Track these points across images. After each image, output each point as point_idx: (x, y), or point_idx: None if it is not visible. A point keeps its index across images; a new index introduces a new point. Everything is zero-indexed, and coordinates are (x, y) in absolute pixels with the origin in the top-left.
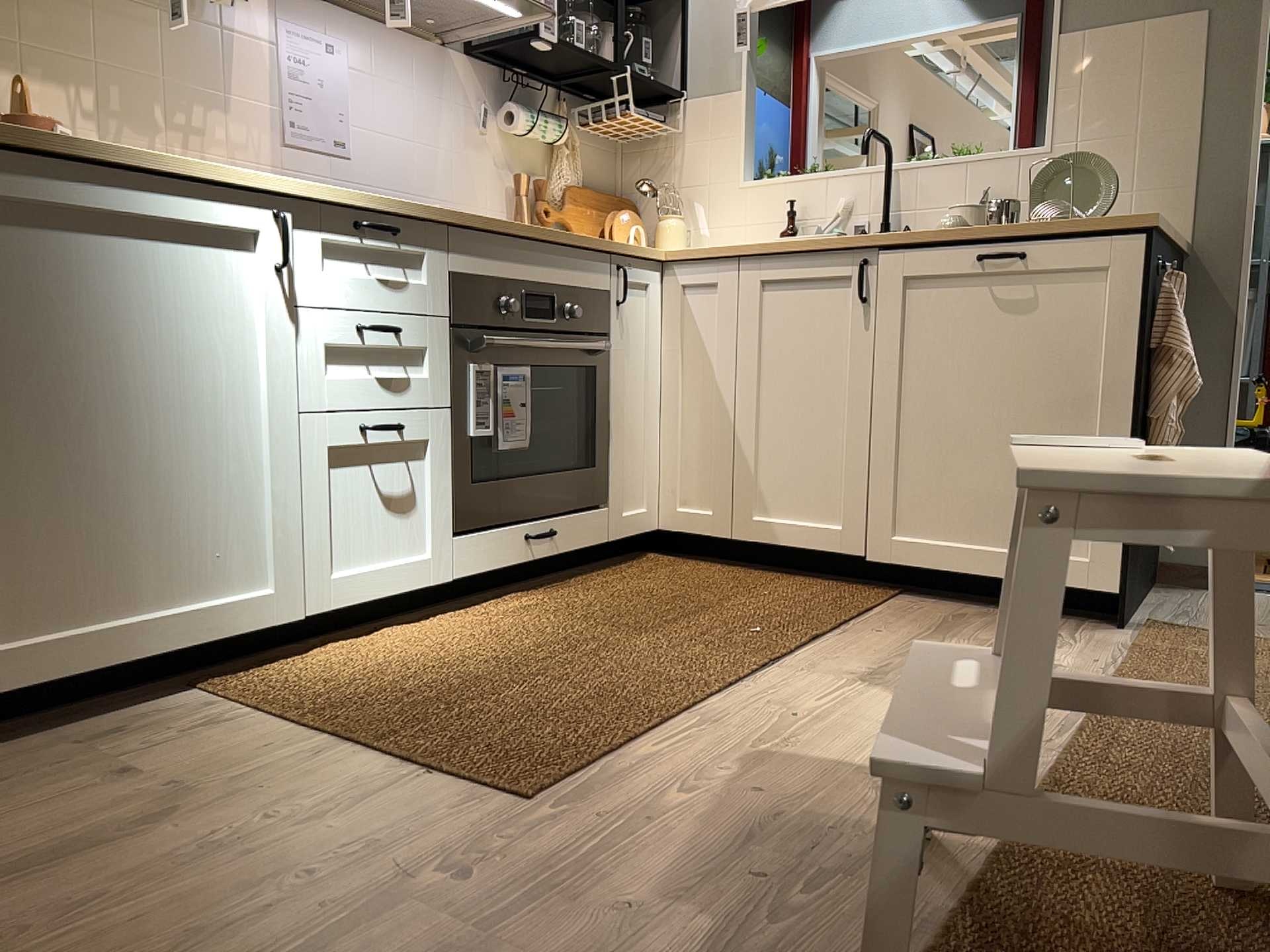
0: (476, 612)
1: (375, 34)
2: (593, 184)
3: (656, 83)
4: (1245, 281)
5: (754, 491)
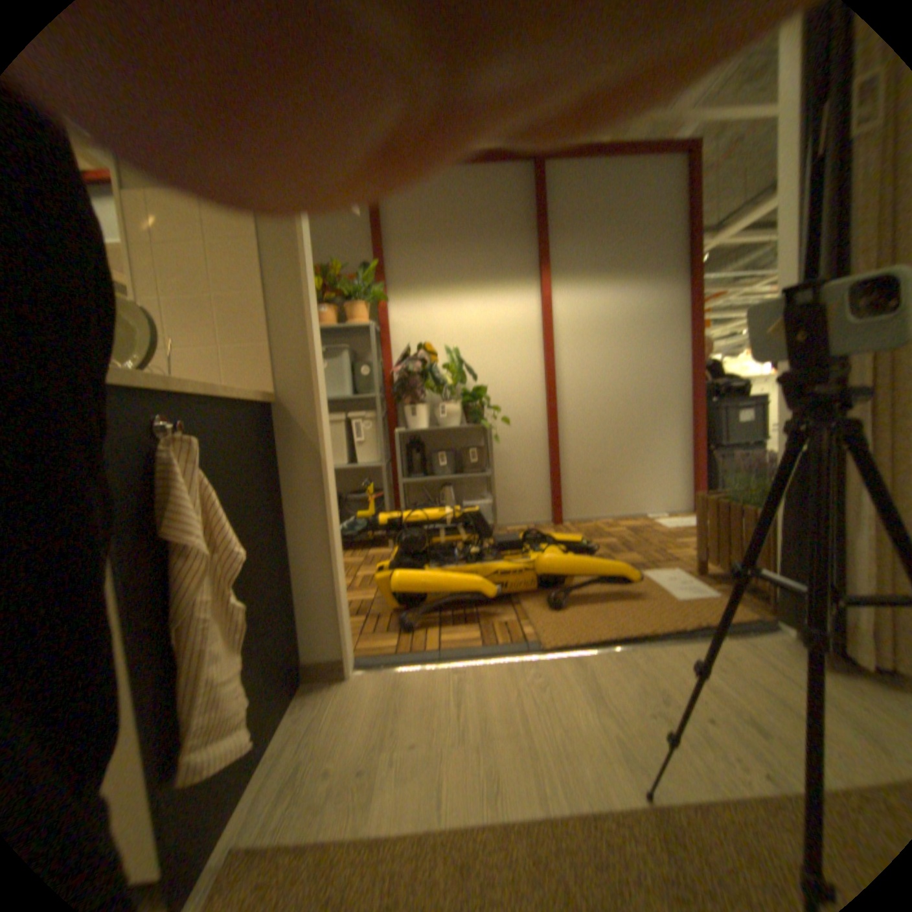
0: None
1: None
2: None
3: None
4: (325, 424)
5: None
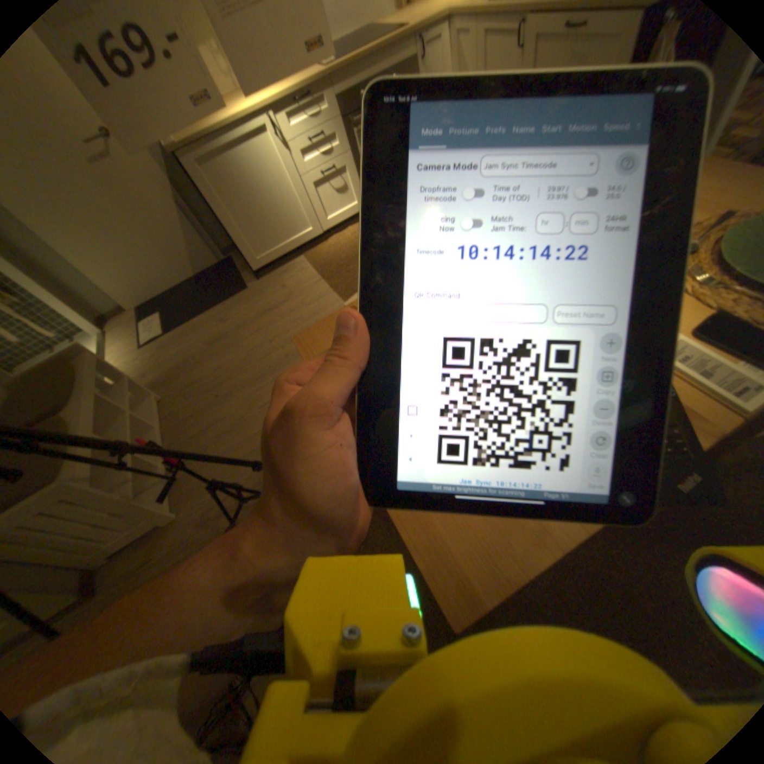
0: None
1: None
2: None
3: None
4: None
5: None
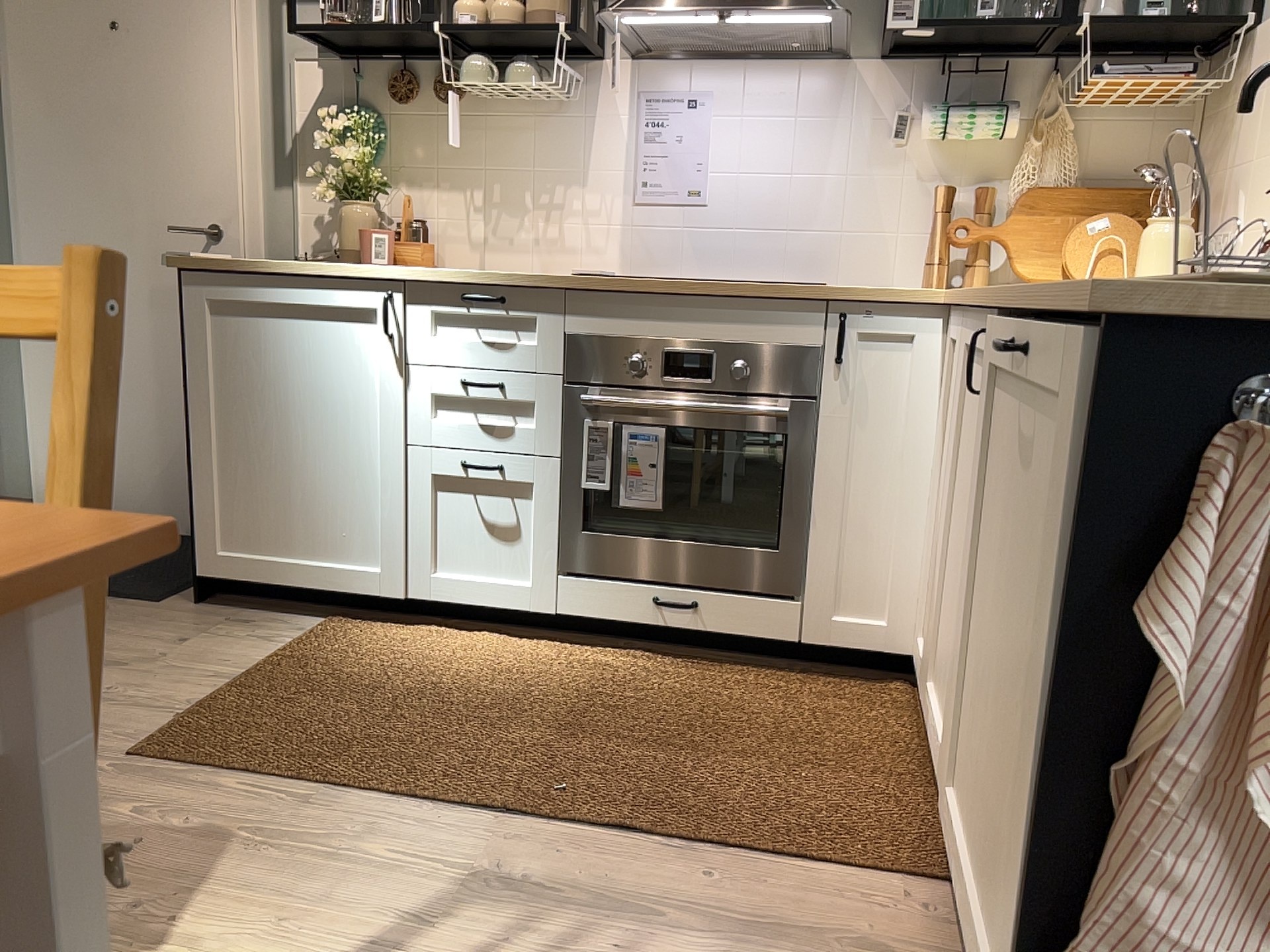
0: (584, 654)
1: (745, 73)
2: (1120, 176)
3: (1163, 22)
4: None
5: (937, 649)
